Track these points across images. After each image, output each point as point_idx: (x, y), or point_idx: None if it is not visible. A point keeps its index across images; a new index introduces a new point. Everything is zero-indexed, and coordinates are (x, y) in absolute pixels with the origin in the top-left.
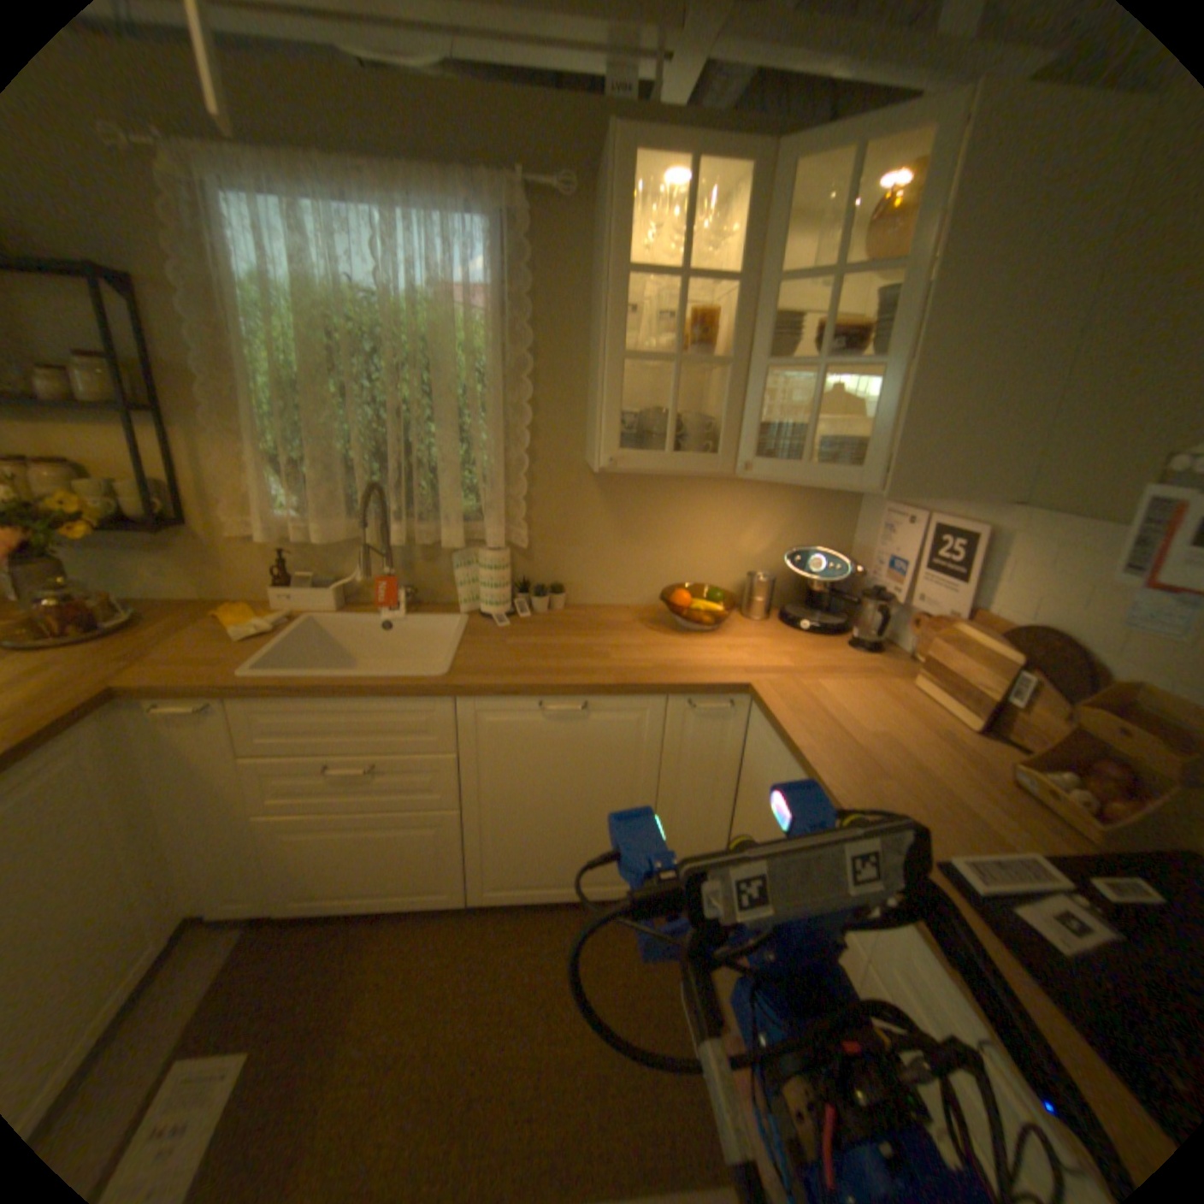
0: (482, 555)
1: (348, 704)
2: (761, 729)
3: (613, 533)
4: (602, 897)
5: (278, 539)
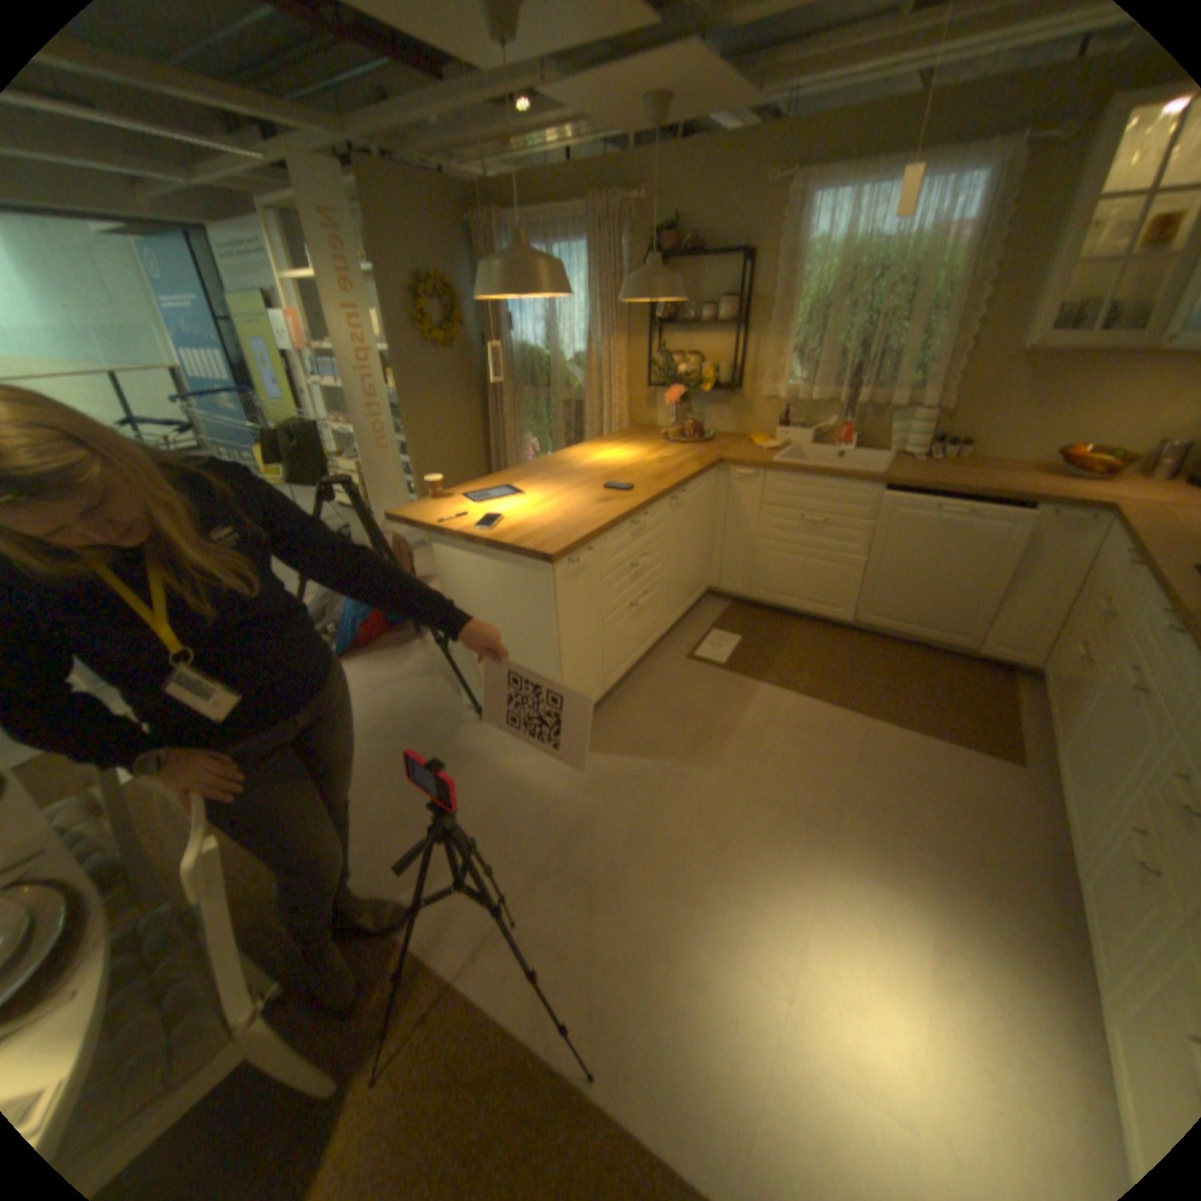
0: (917, 412)
1: (825, 481)
2: (1114, 535)
3: (1029, 401)
4: (945, 641)
5: (790, 397)
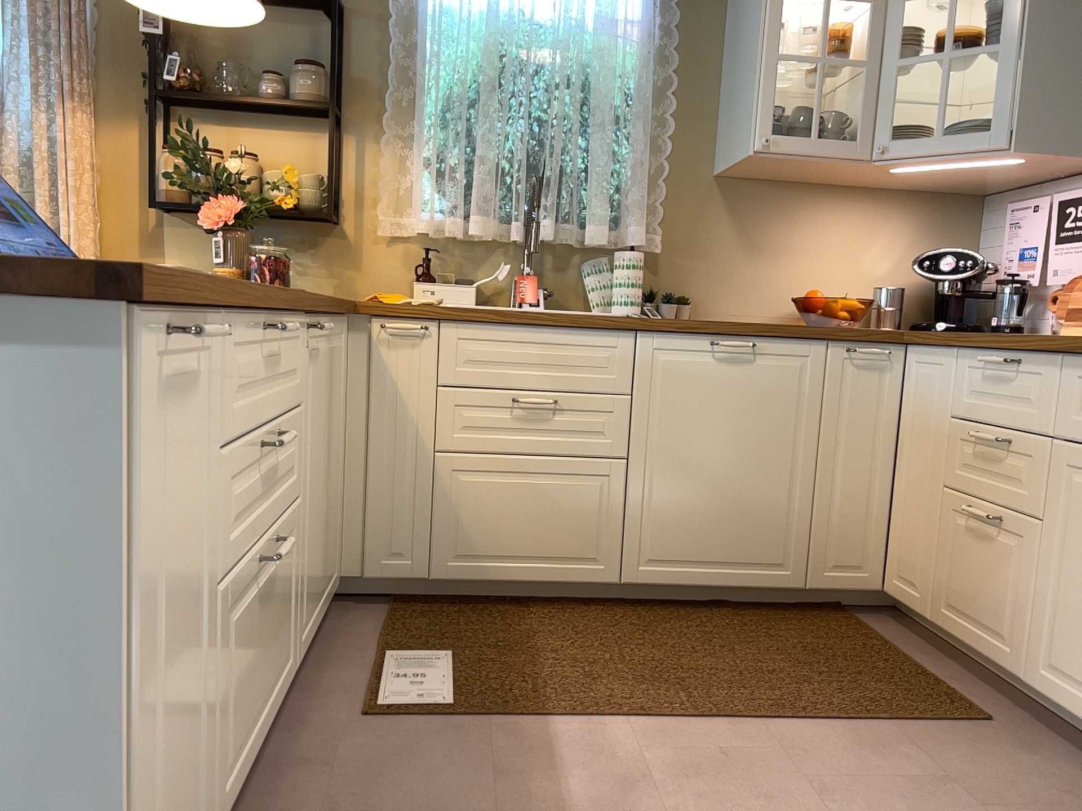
0: (622, 252)
1: (545, 331)
2: (920, 367)
3: (738, 245)
4: (760, 578)
5: (433, 231)
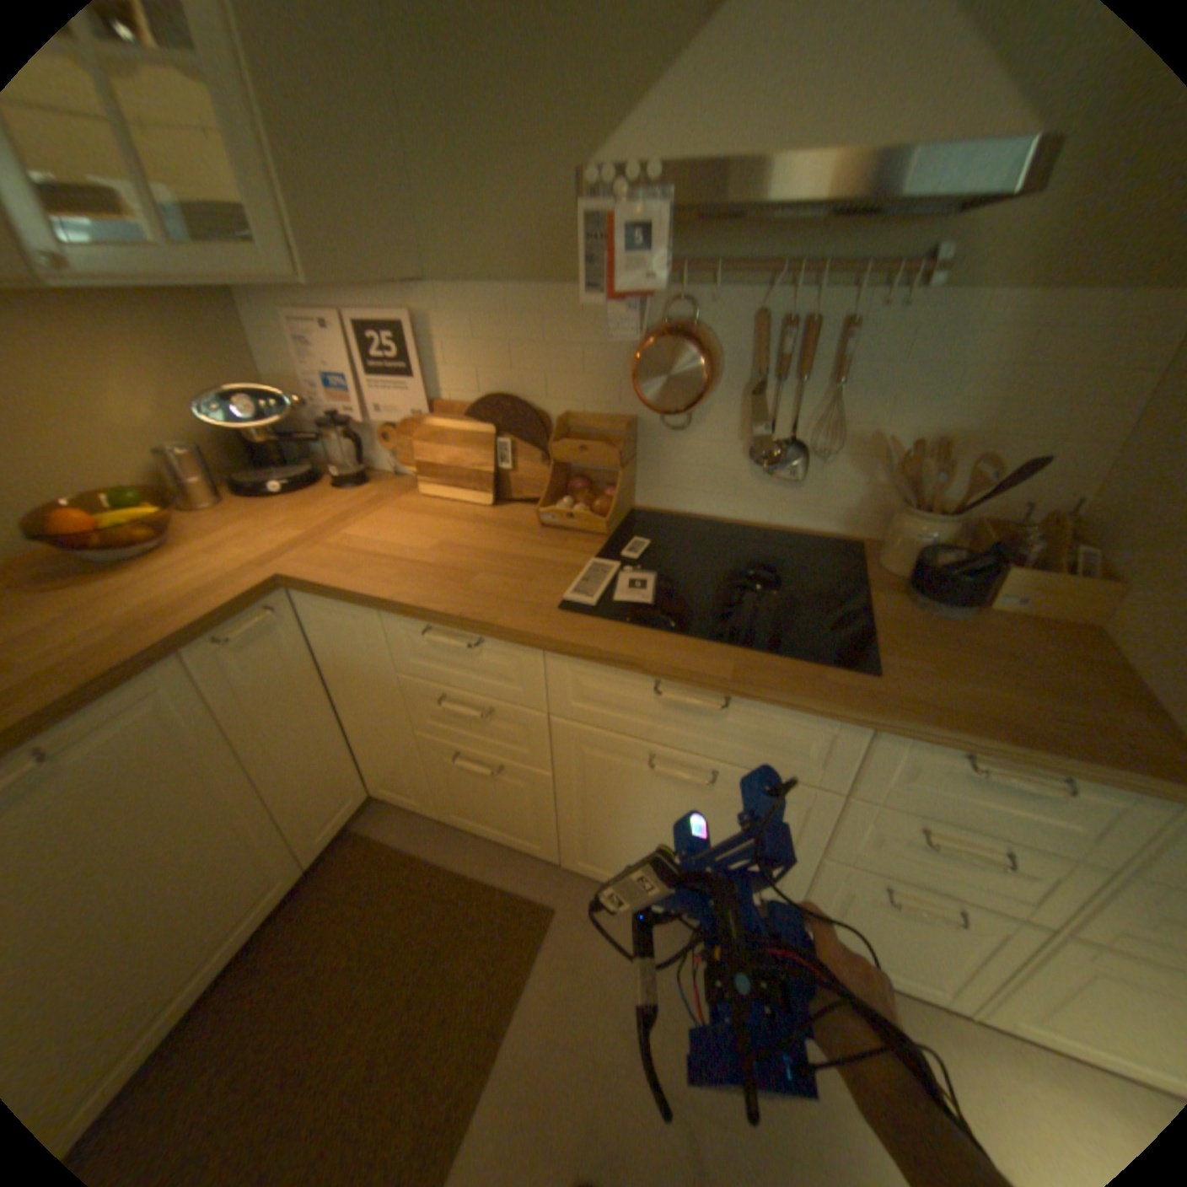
0: None
1: None
2: (320, 613)
3: None
4: (253, 923)
5: None
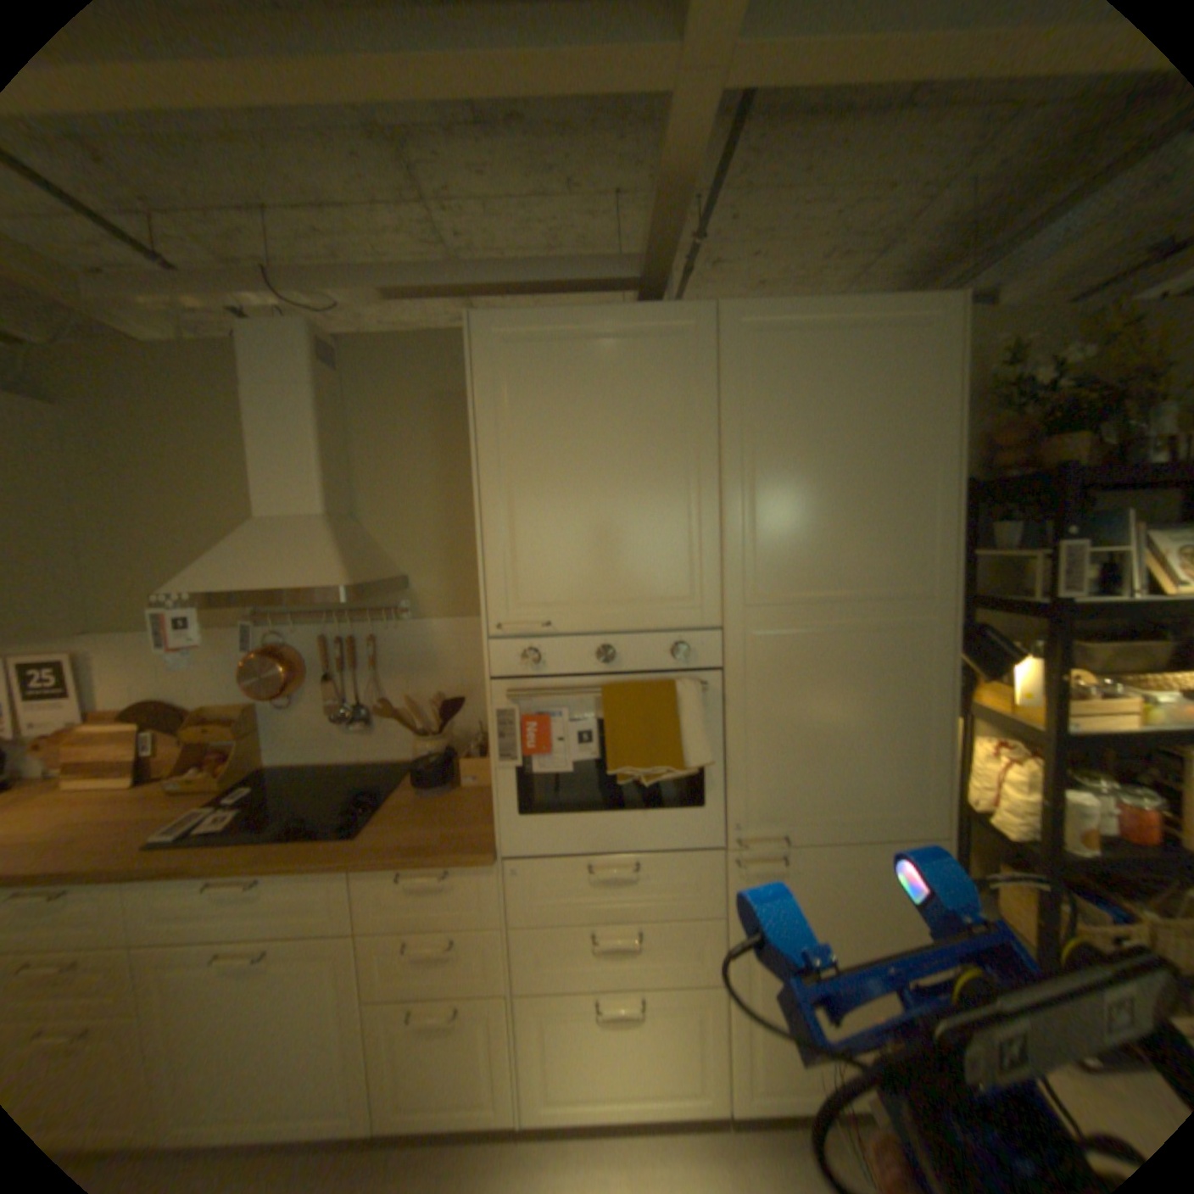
0: None
1: None
2: None
3: None
4: None
5: None
